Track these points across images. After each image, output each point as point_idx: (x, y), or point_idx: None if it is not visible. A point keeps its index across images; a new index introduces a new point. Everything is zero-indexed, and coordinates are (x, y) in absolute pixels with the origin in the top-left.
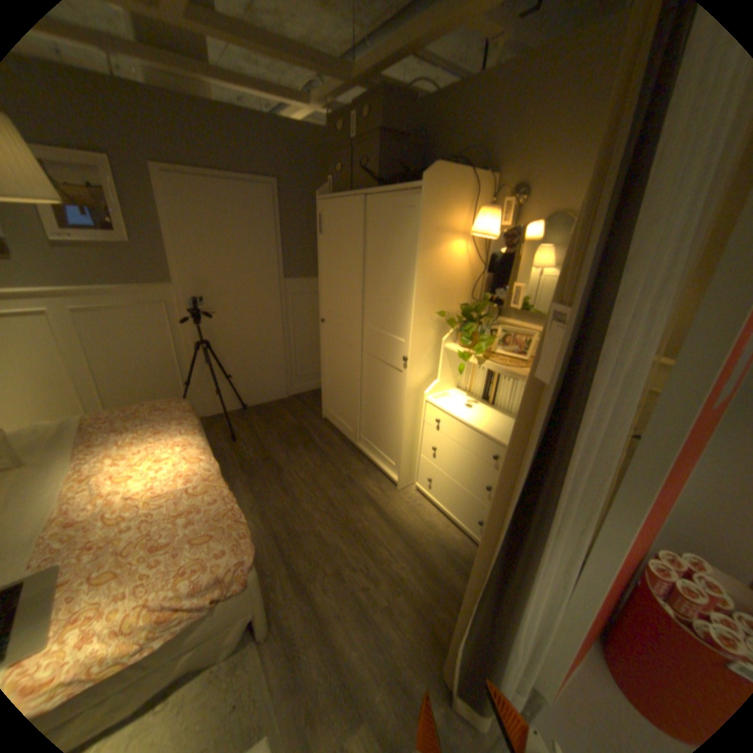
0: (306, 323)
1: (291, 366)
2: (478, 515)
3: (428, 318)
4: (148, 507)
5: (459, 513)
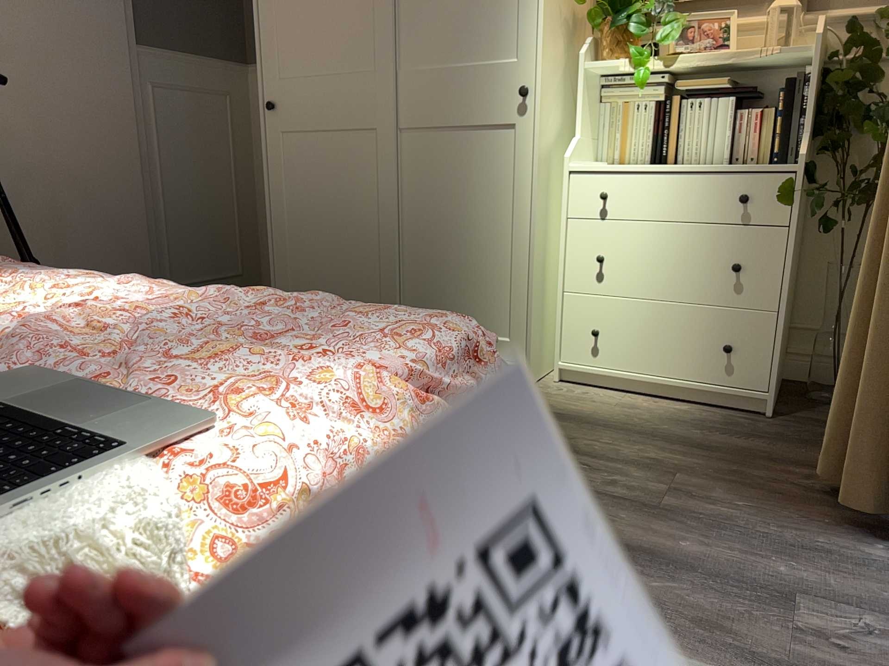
0: (188, 156)
1: (163, 258)
2: (718, 340)
3: (556, 8)
4: (145, 316)
5: (673, 364)
